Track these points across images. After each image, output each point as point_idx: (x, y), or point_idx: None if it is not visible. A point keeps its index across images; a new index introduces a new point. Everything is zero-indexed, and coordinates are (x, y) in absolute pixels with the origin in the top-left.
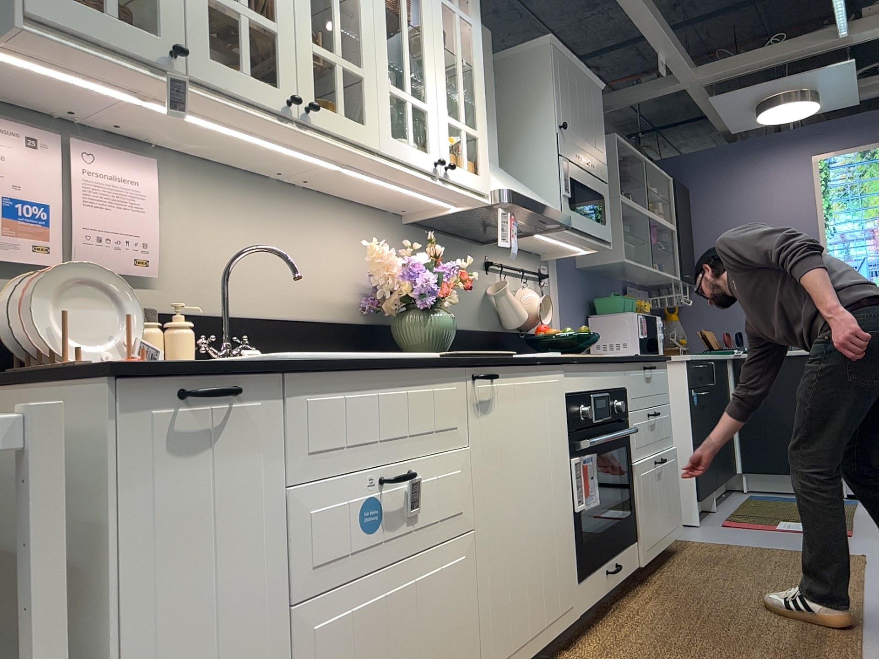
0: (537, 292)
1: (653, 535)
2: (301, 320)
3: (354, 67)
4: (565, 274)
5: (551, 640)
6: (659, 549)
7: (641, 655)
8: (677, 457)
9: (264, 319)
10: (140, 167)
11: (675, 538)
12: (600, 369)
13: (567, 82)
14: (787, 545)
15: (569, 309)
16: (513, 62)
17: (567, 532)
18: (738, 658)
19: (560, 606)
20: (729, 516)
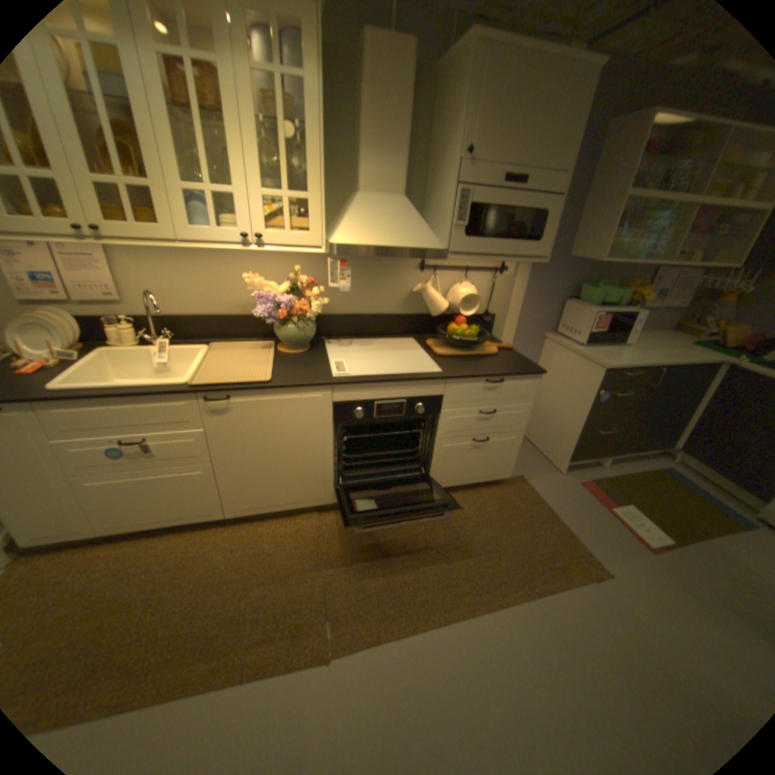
0: (468, 289)
1: (455, 478)
2: (224, 316)
3: (140, 182)
4: (542, 263)
5: (298, 508)
6: (463, 485)
7: (338, 540)
8: (571, 428)
9: (197, 316)
10: (93, 246)
11: (526, 475)
12: (395, 386)
13: (501, 84)
14: (583, 529)
15: (538, 293)
16: (456, 63)
17: (321, 469)
18: (364, 578)
19: (309, 498)
20: (603, 479)
